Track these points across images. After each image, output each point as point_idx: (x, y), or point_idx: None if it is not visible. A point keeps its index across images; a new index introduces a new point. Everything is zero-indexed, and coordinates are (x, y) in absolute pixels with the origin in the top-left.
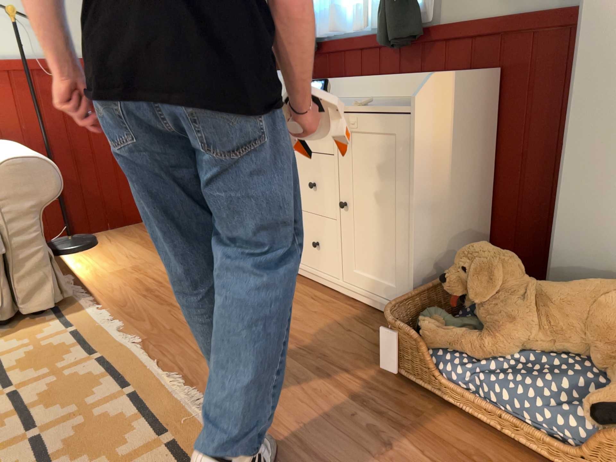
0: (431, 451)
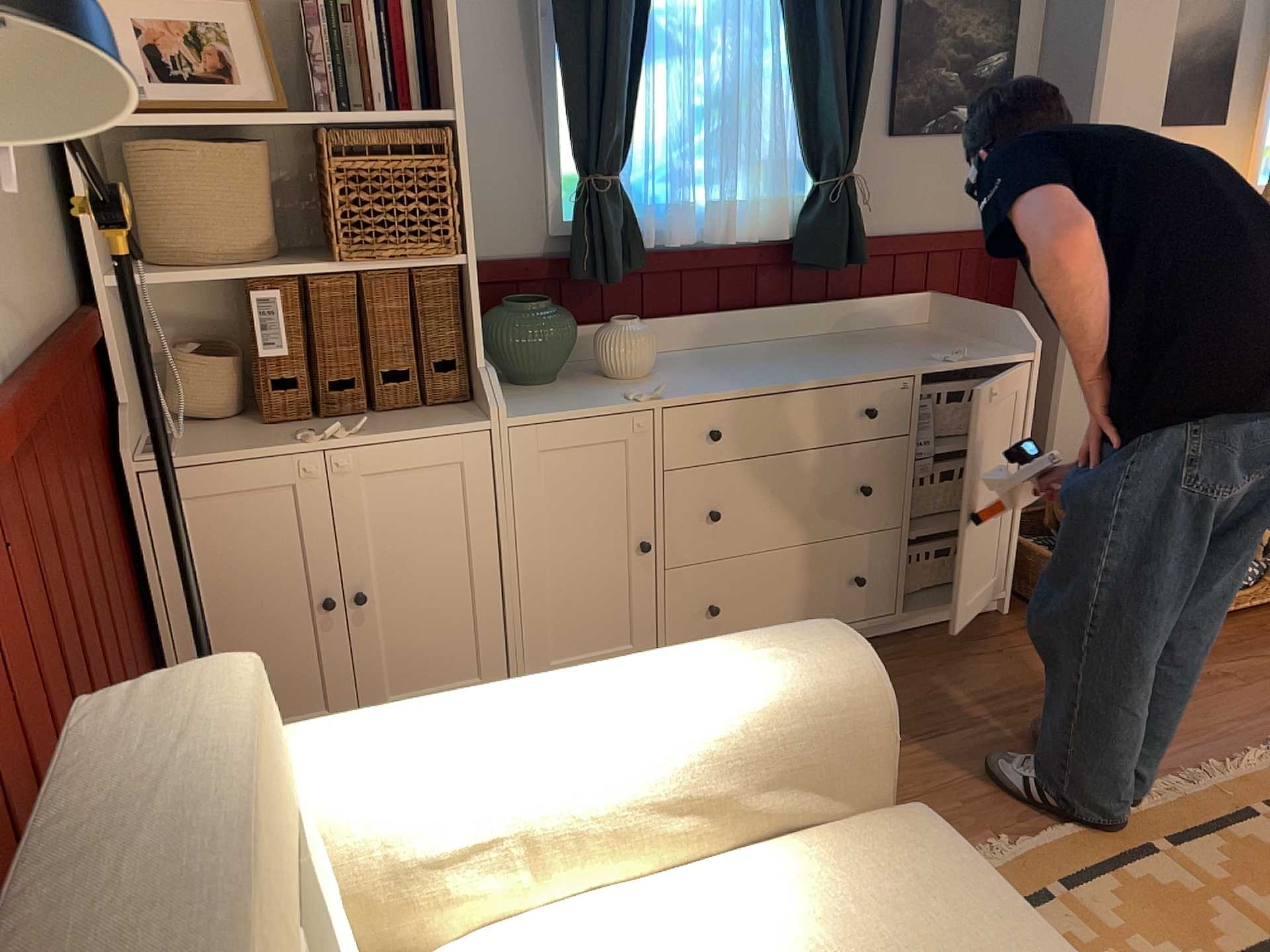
0: (1228, 658)
